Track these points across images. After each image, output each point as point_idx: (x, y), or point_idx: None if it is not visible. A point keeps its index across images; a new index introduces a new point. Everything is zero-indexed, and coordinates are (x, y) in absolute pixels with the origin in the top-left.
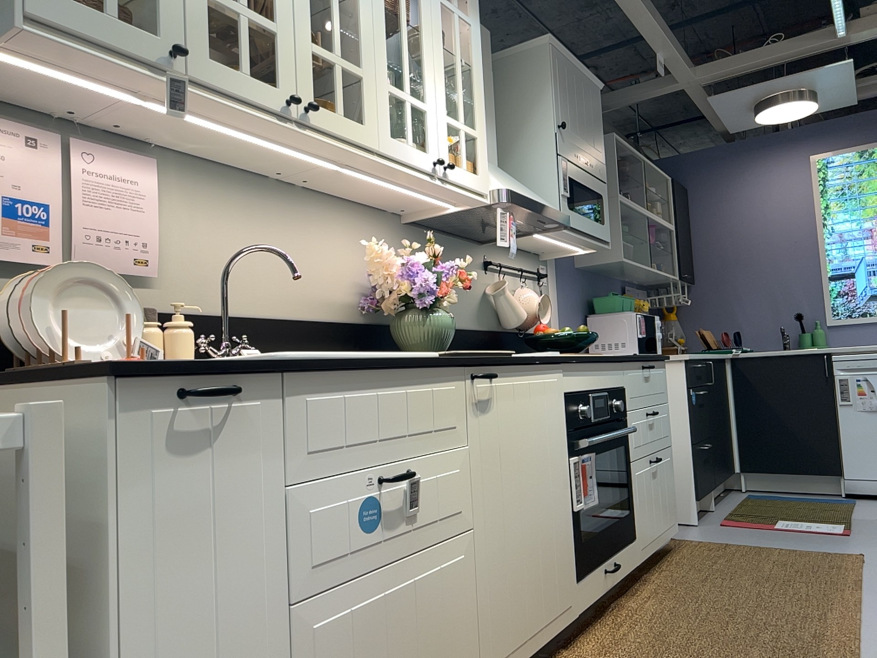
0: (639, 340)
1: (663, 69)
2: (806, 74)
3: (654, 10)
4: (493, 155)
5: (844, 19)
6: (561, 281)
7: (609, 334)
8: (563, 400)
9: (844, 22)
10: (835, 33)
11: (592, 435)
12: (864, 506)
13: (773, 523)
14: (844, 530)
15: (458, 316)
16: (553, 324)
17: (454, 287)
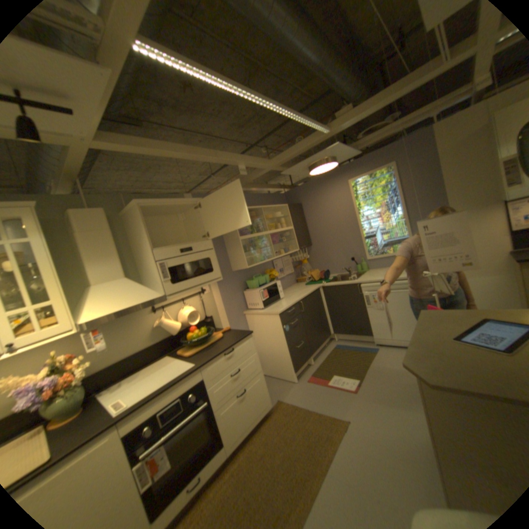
0: (263, 301)
1: (244, 171)
2: (319, 153)
3: (216, 151)
4: (116, 276)
5: (320, 126)
6: (220, 285)
7: (252, 298)
8: (121, 441)
9: (323, 126)
10: (323, 132)
11: (162, 435)
12: (379, 357)
13: (329, 381)
14: (356, 389)
15: (132, 348)
16: (216, 308)
17: (75, 376)
